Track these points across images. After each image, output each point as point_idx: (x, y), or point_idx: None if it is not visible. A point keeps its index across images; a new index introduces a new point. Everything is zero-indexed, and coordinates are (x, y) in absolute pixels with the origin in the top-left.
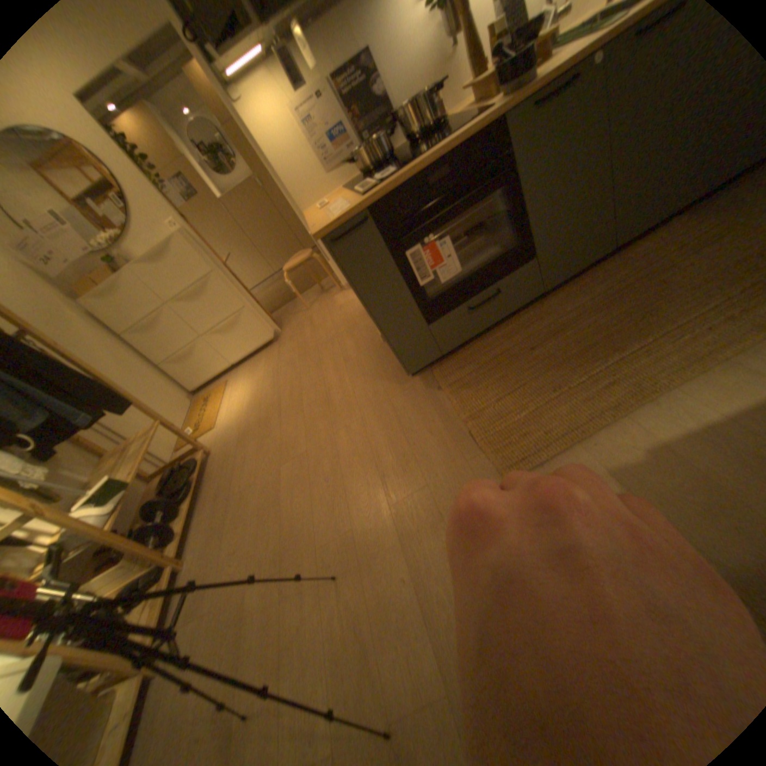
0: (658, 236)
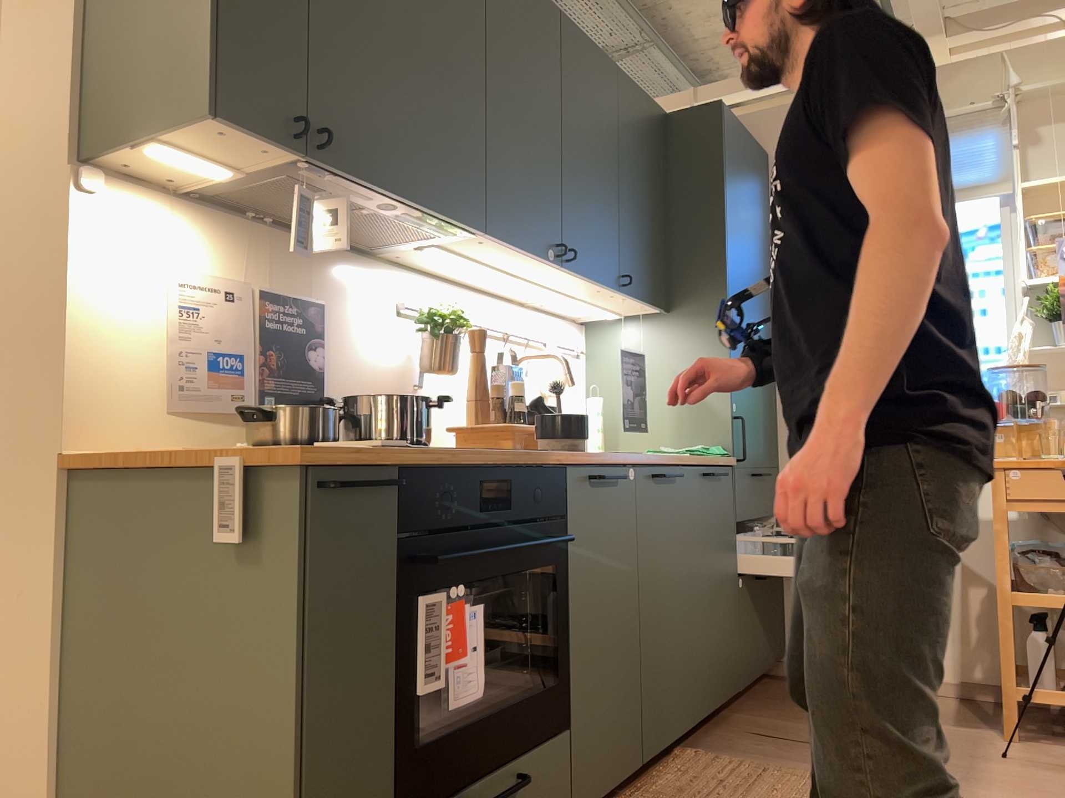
0: (675, 768)
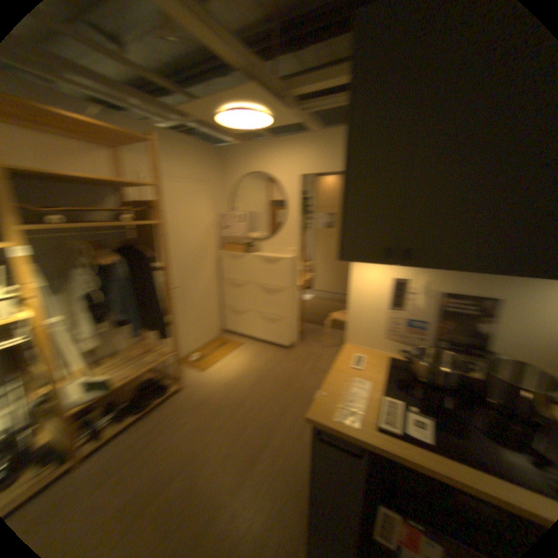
0: None
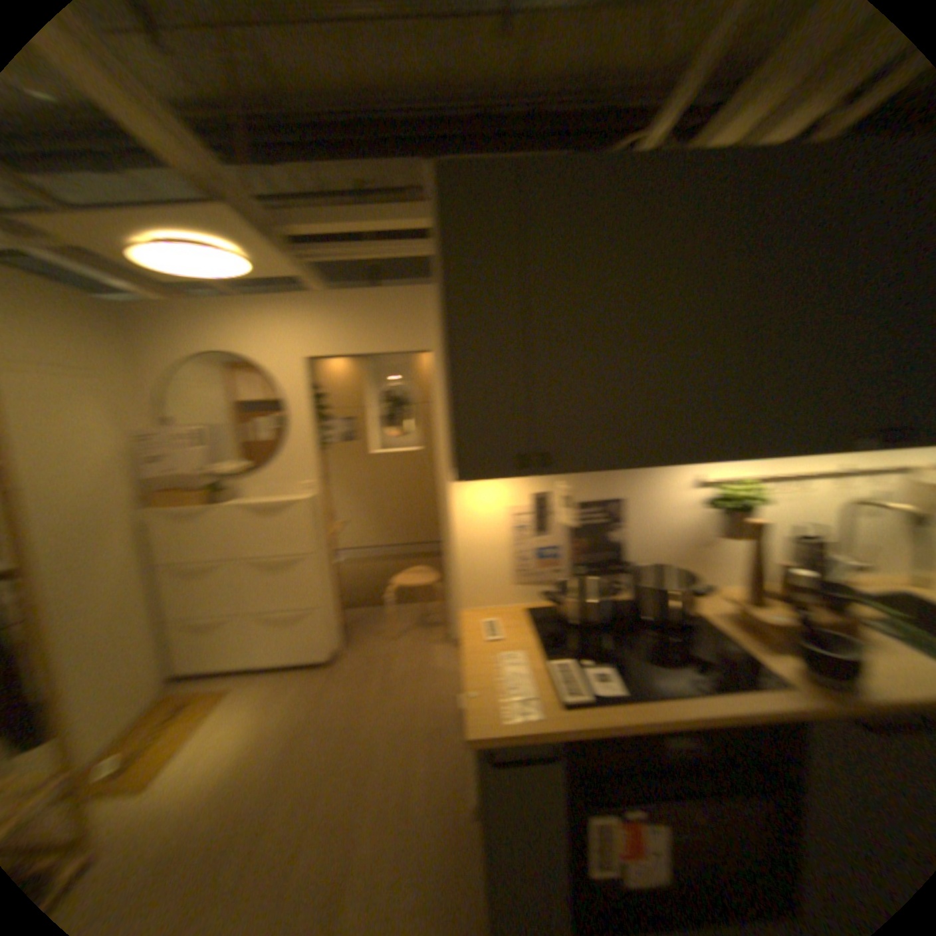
0: None
